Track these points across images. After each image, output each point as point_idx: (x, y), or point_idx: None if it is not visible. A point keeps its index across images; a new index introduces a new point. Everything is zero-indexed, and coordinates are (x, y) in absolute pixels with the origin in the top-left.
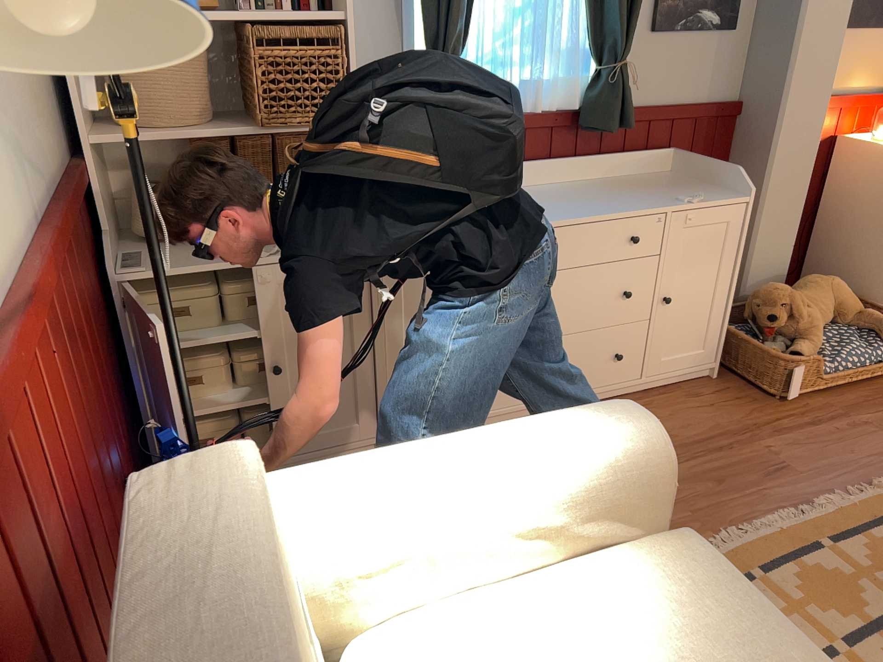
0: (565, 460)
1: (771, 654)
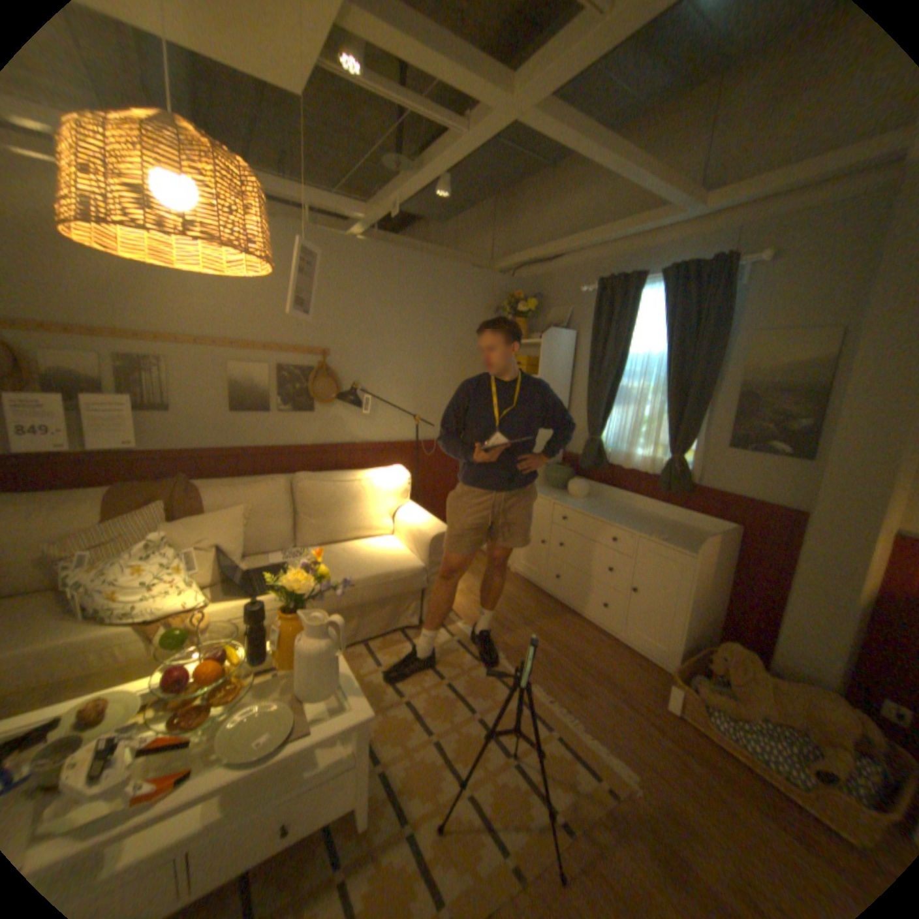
0: (419, 524)
1: (376, 569)
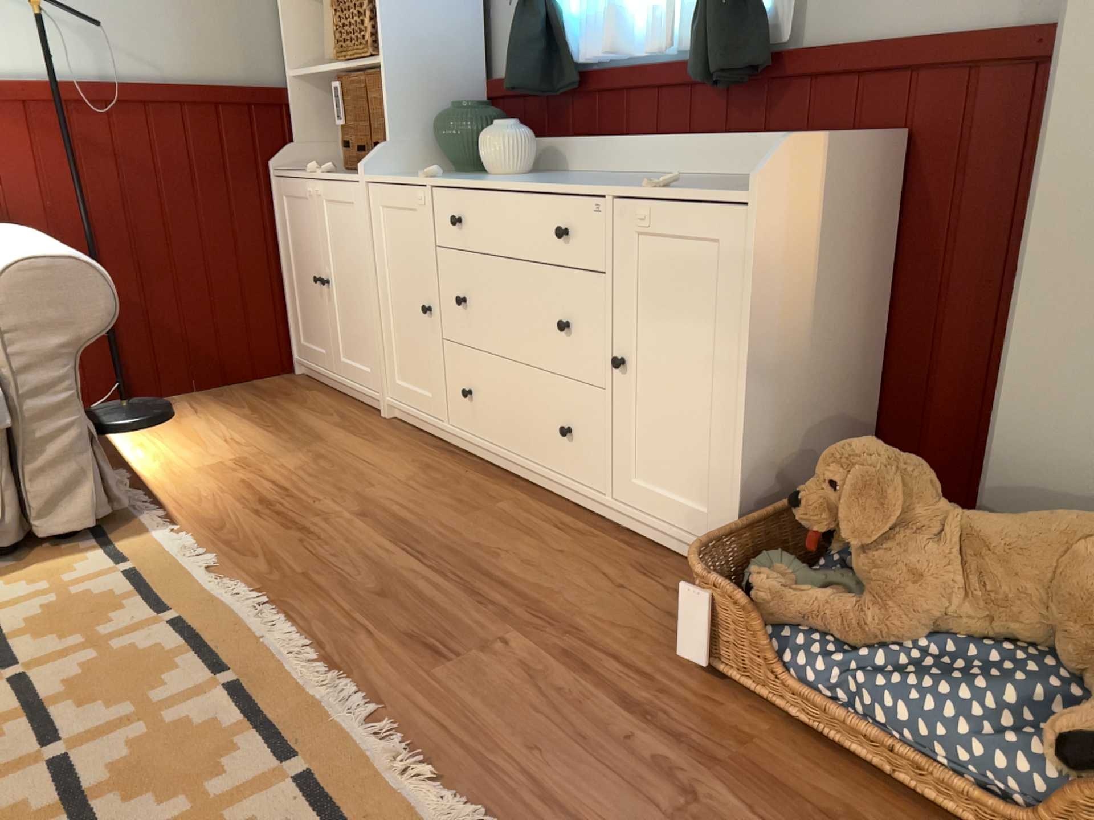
0: None
1: None
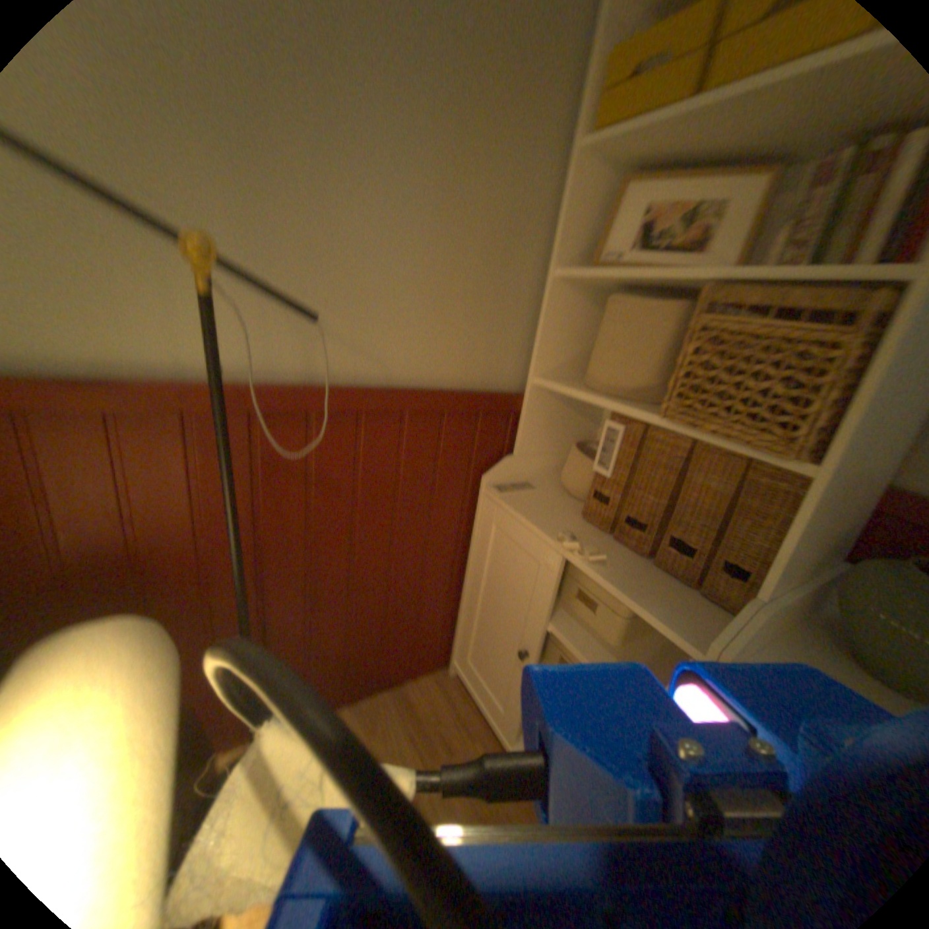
0: None
1: None
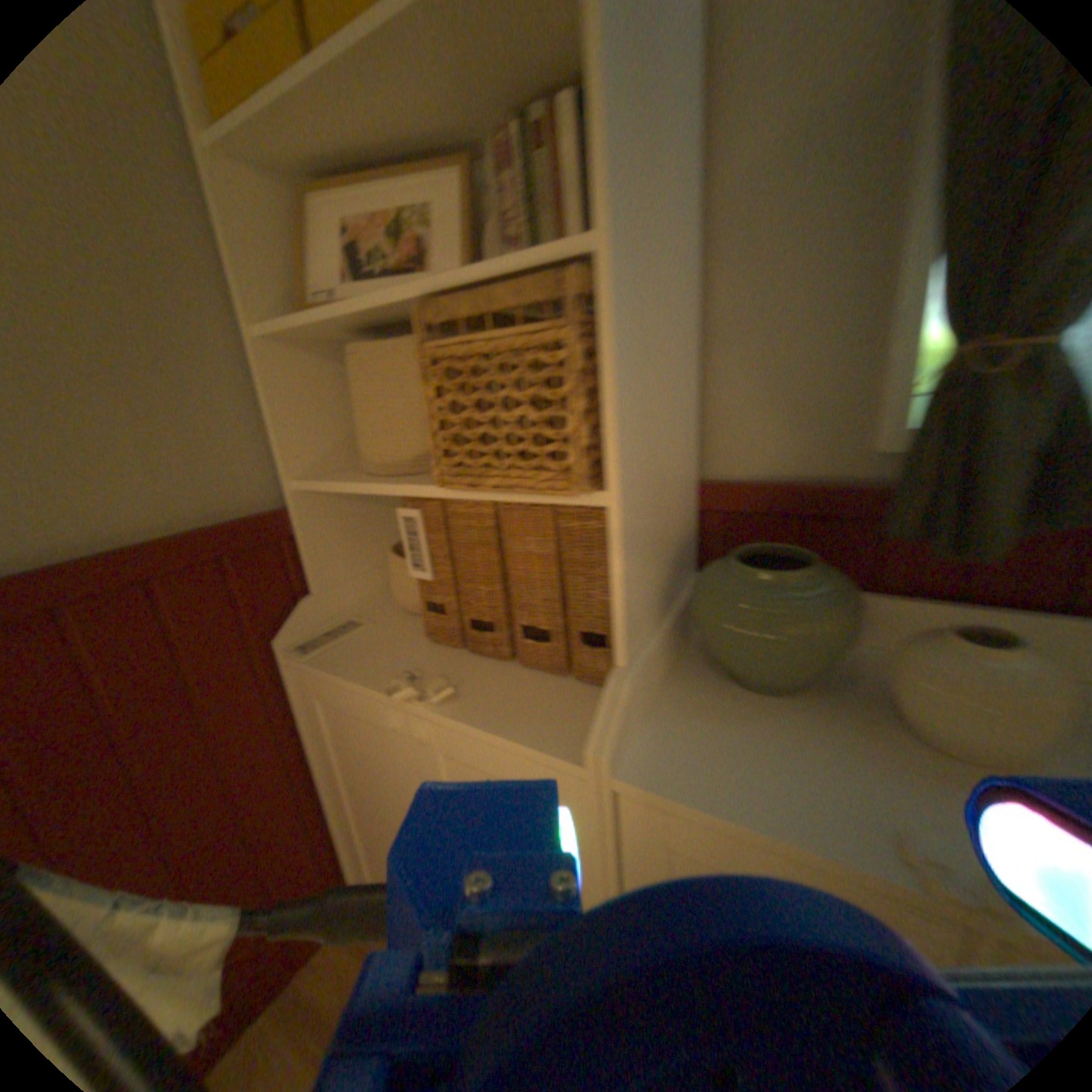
0: None
1: None
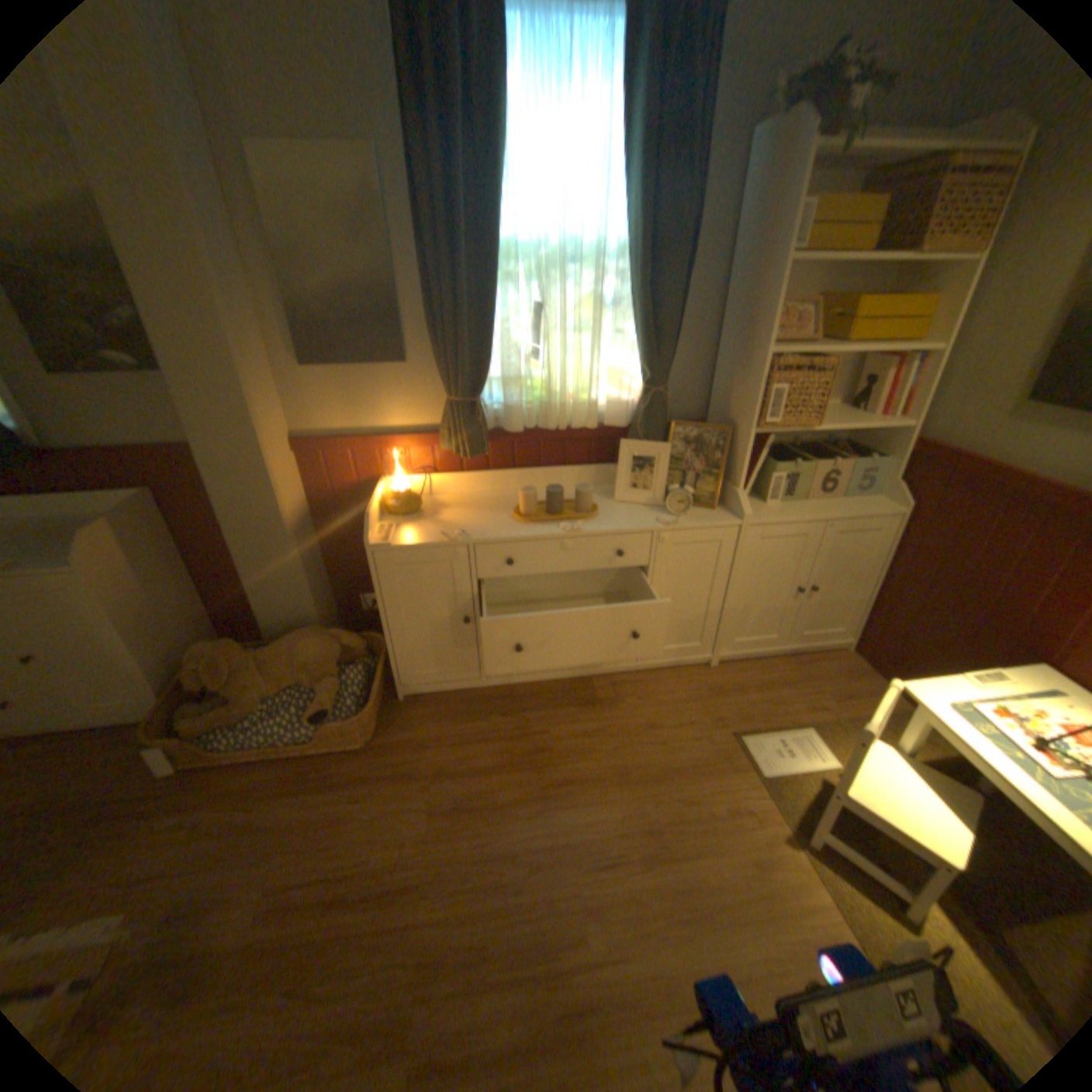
0: None
1: None
